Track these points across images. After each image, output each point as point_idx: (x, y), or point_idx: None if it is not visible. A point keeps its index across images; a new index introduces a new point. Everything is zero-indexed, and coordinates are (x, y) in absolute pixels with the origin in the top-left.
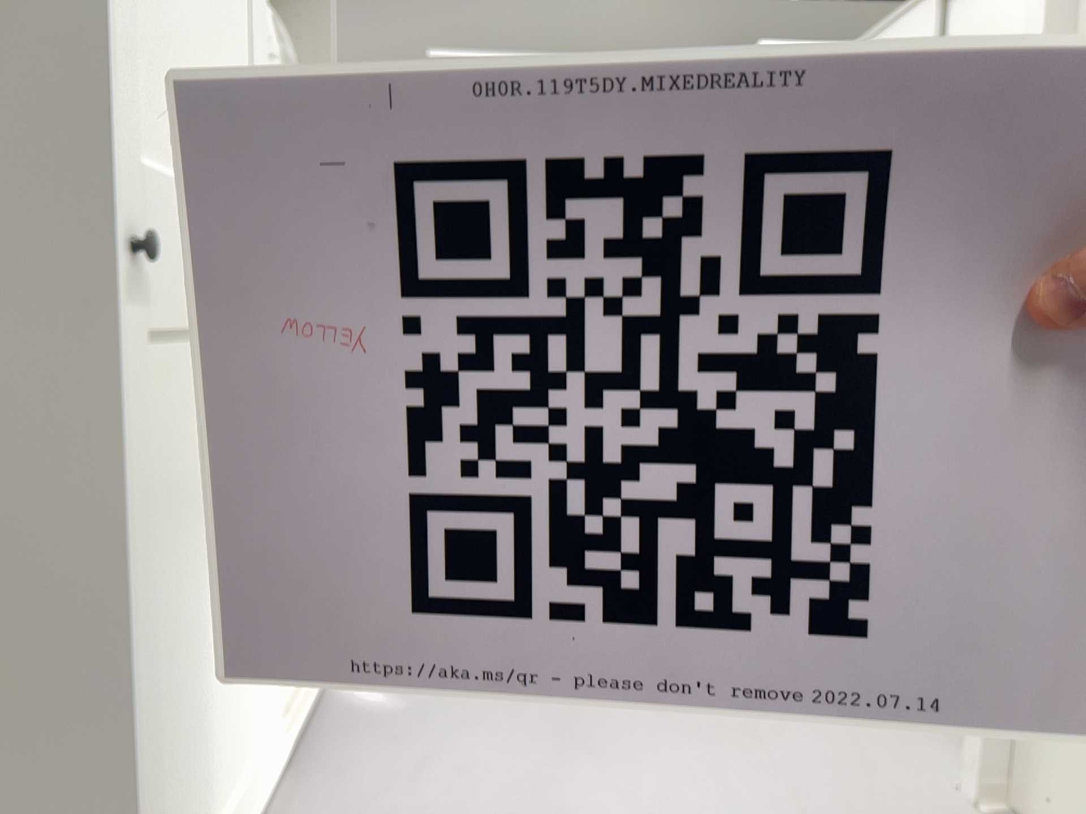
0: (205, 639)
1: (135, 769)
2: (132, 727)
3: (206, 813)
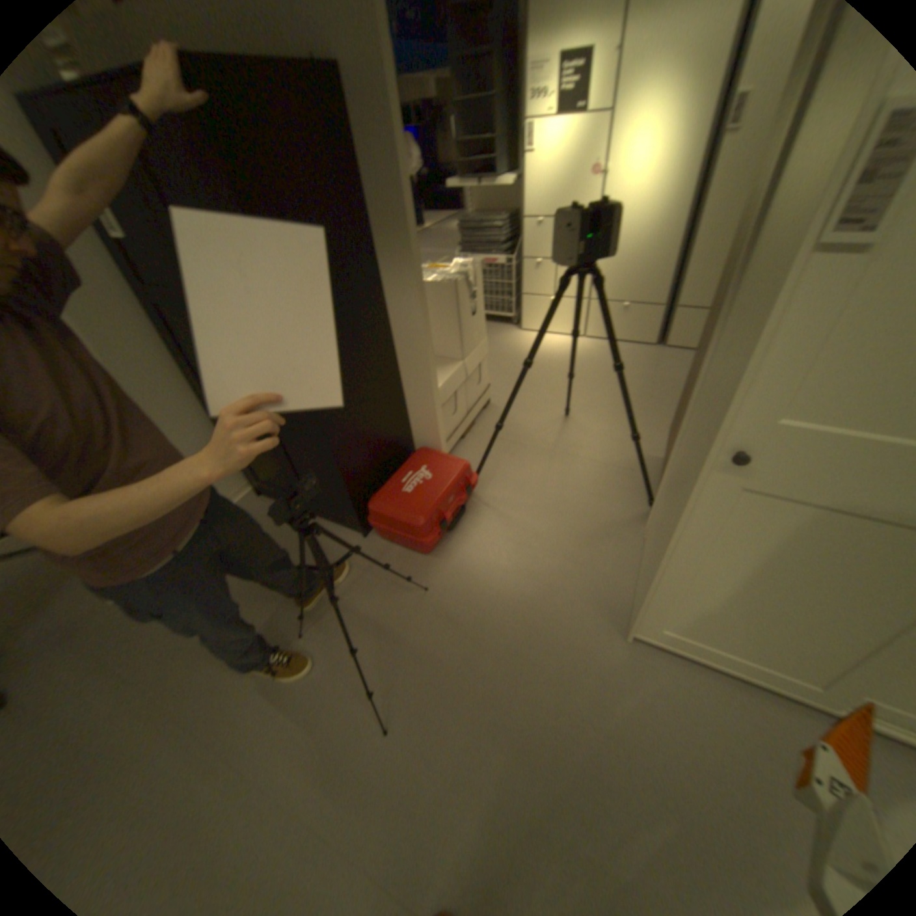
0: (778, 616)
1: (675, 595)
2: (679, 586)
3: (736, 652)
